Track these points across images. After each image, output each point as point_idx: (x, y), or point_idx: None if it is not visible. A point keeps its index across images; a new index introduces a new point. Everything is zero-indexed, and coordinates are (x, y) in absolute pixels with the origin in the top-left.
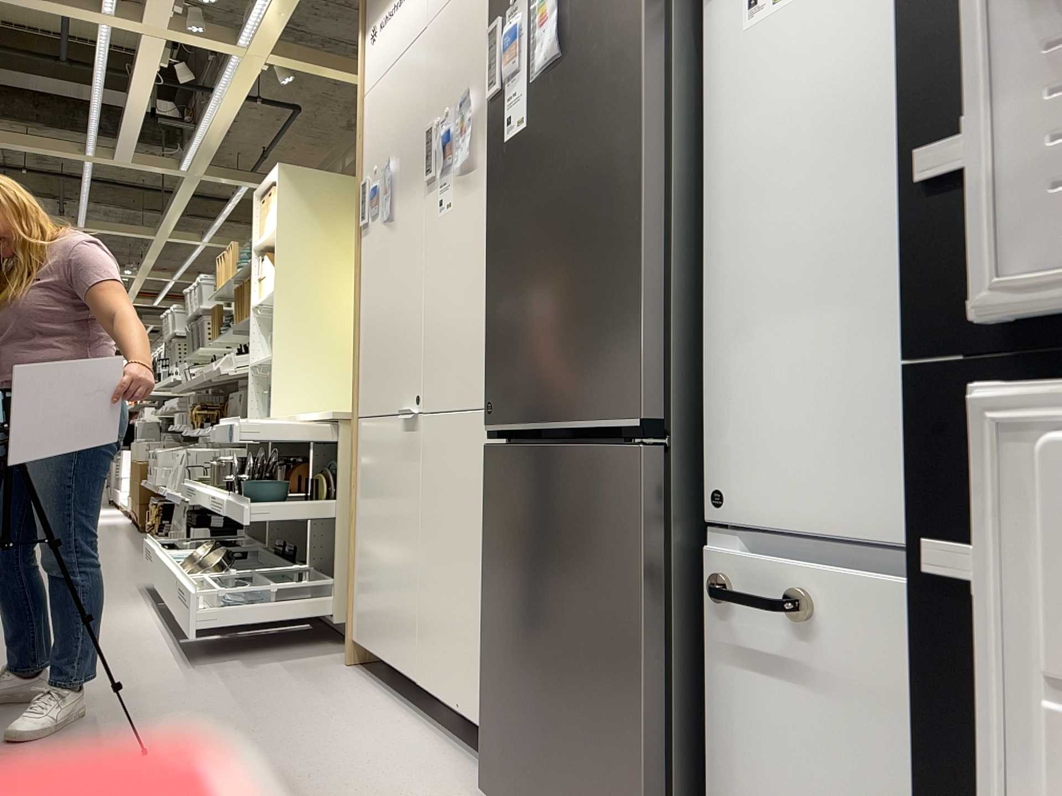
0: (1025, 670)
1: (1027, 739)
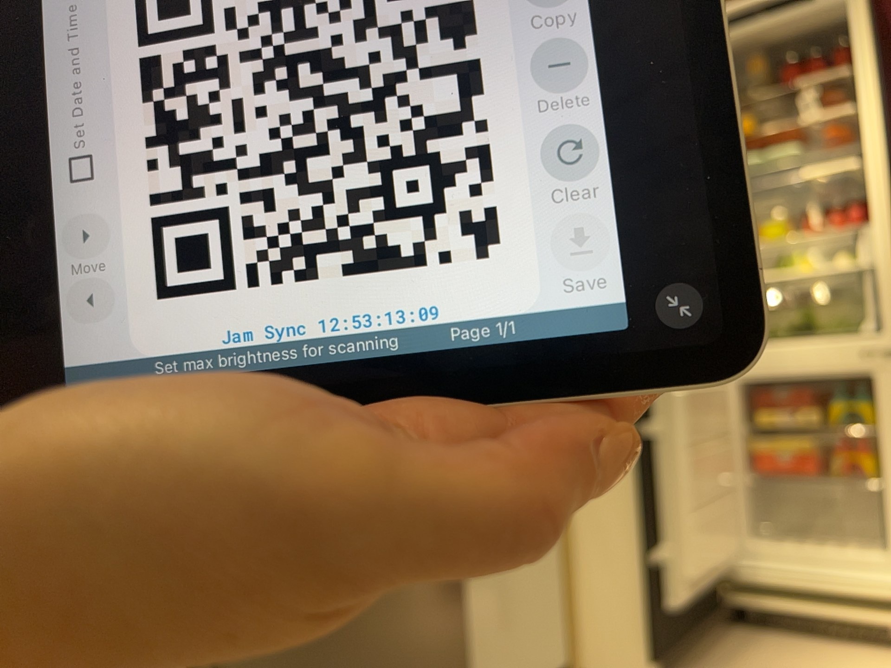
0: (669, 447)
1: (670, 465)
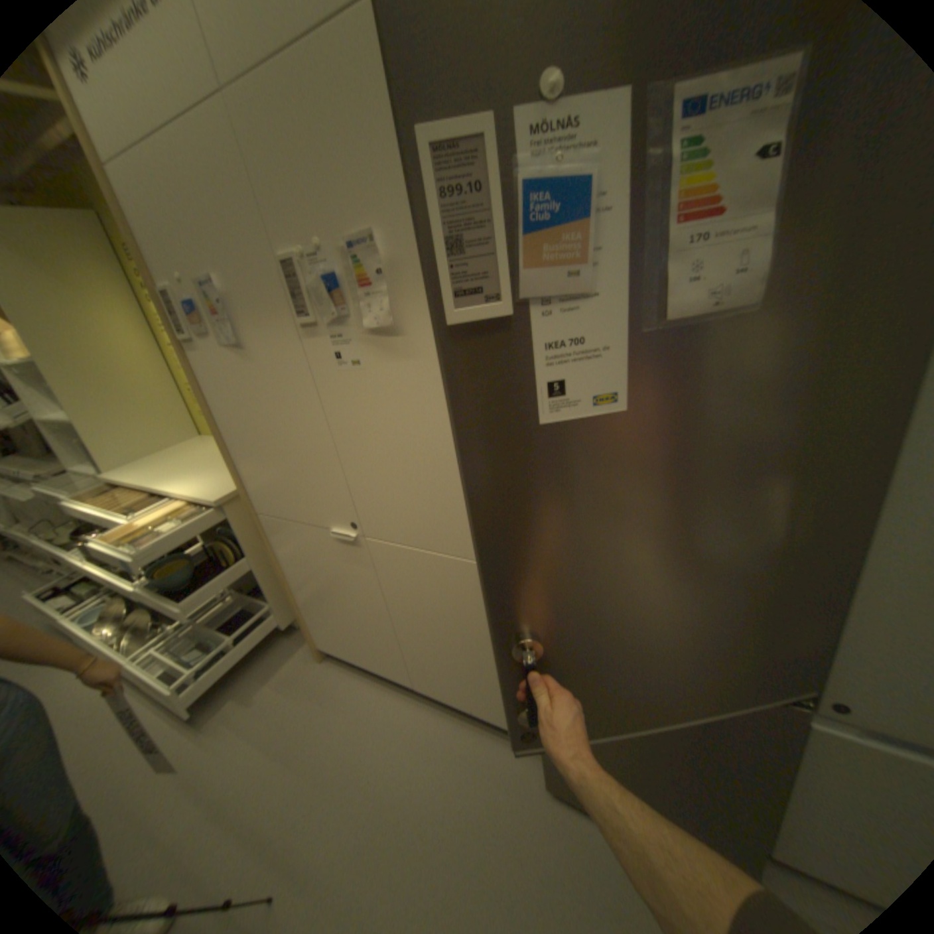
0: None
1: None
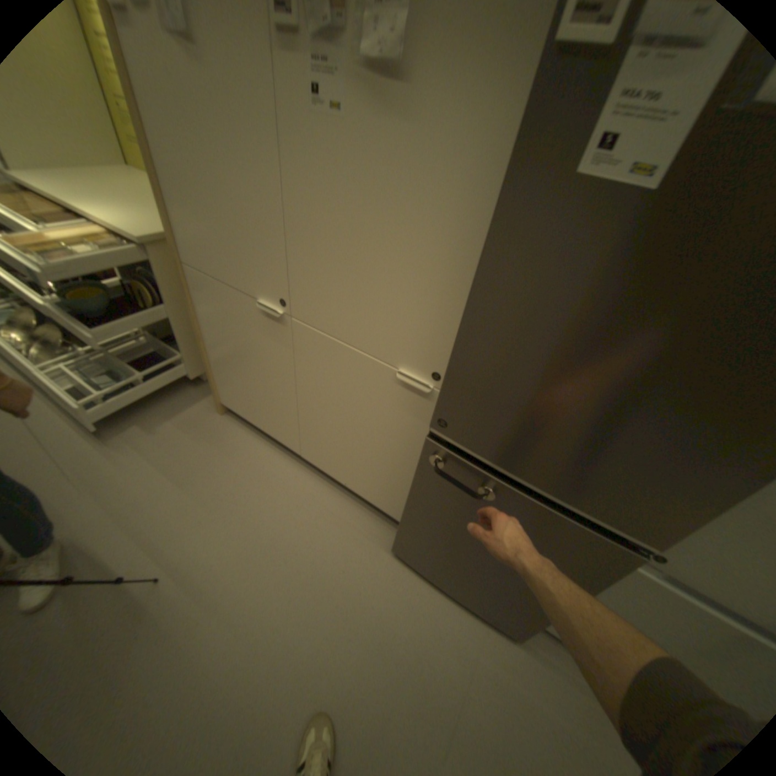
0: None
1: None
